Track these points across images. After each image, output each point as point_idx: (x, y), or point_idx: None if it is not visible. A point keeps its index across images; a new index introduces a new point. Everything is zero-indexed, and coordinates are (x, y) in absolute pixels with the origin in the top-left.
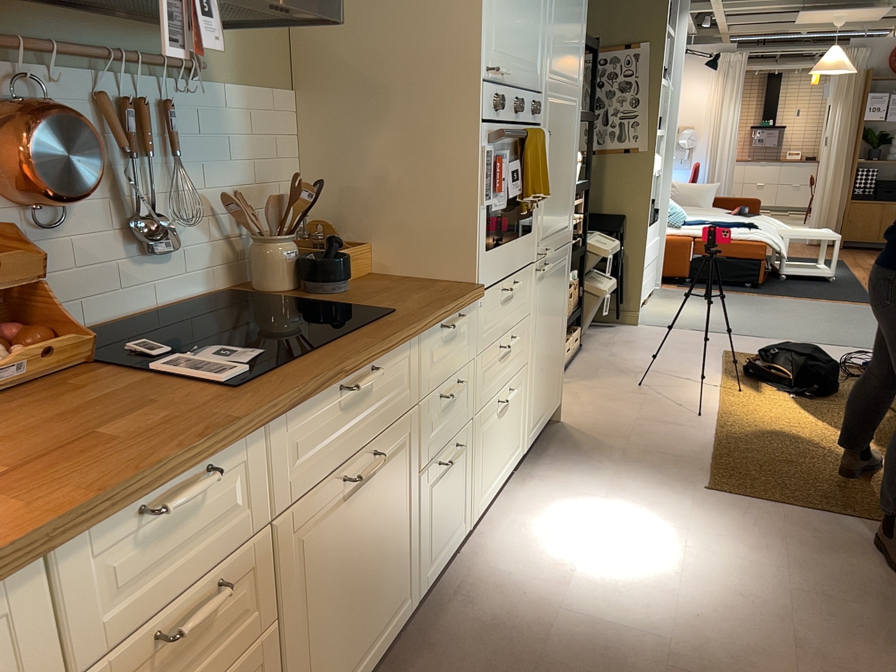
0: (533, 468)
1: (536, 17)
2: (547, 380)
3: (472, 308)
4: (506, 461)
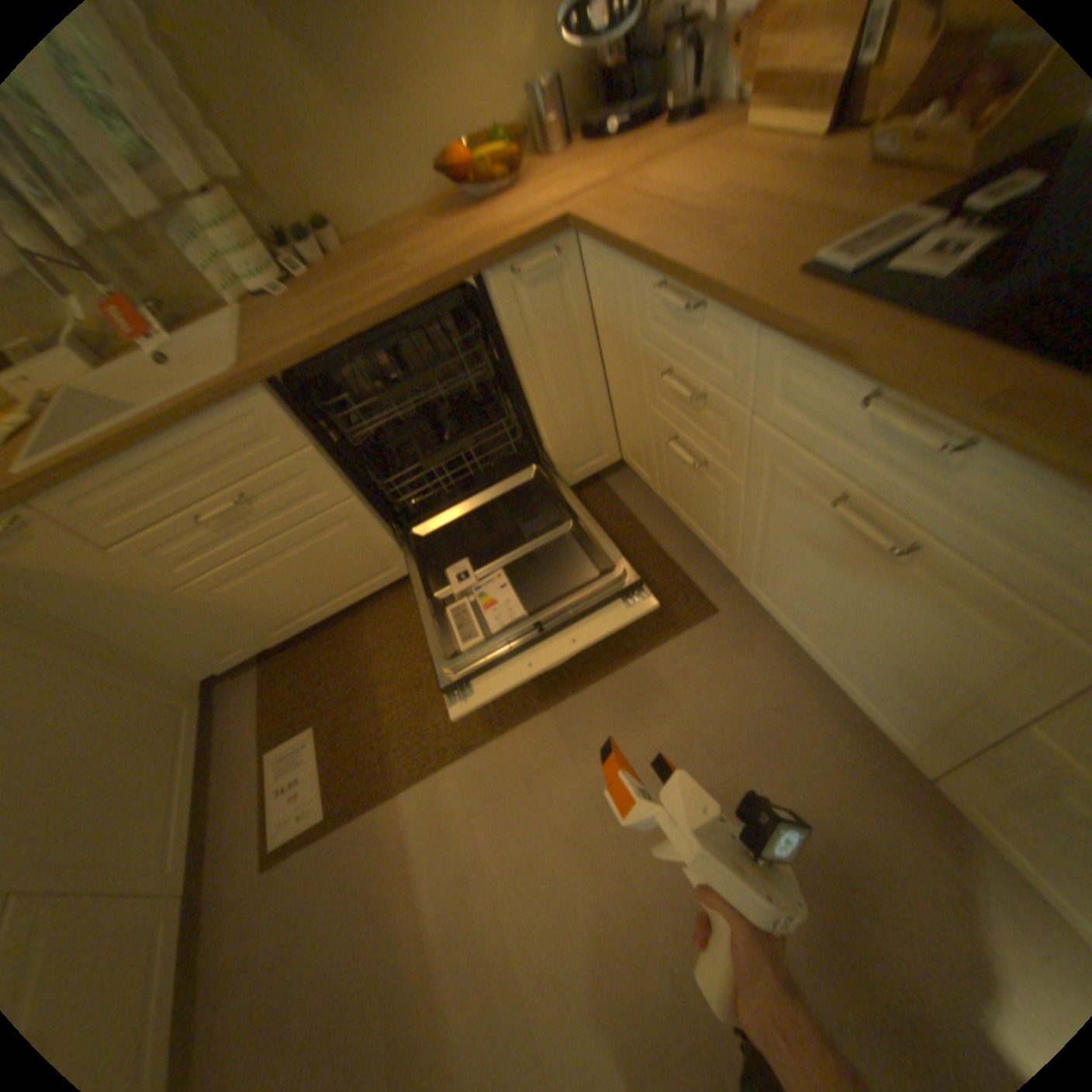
0: None
1: None
2: None
3: None
4: None
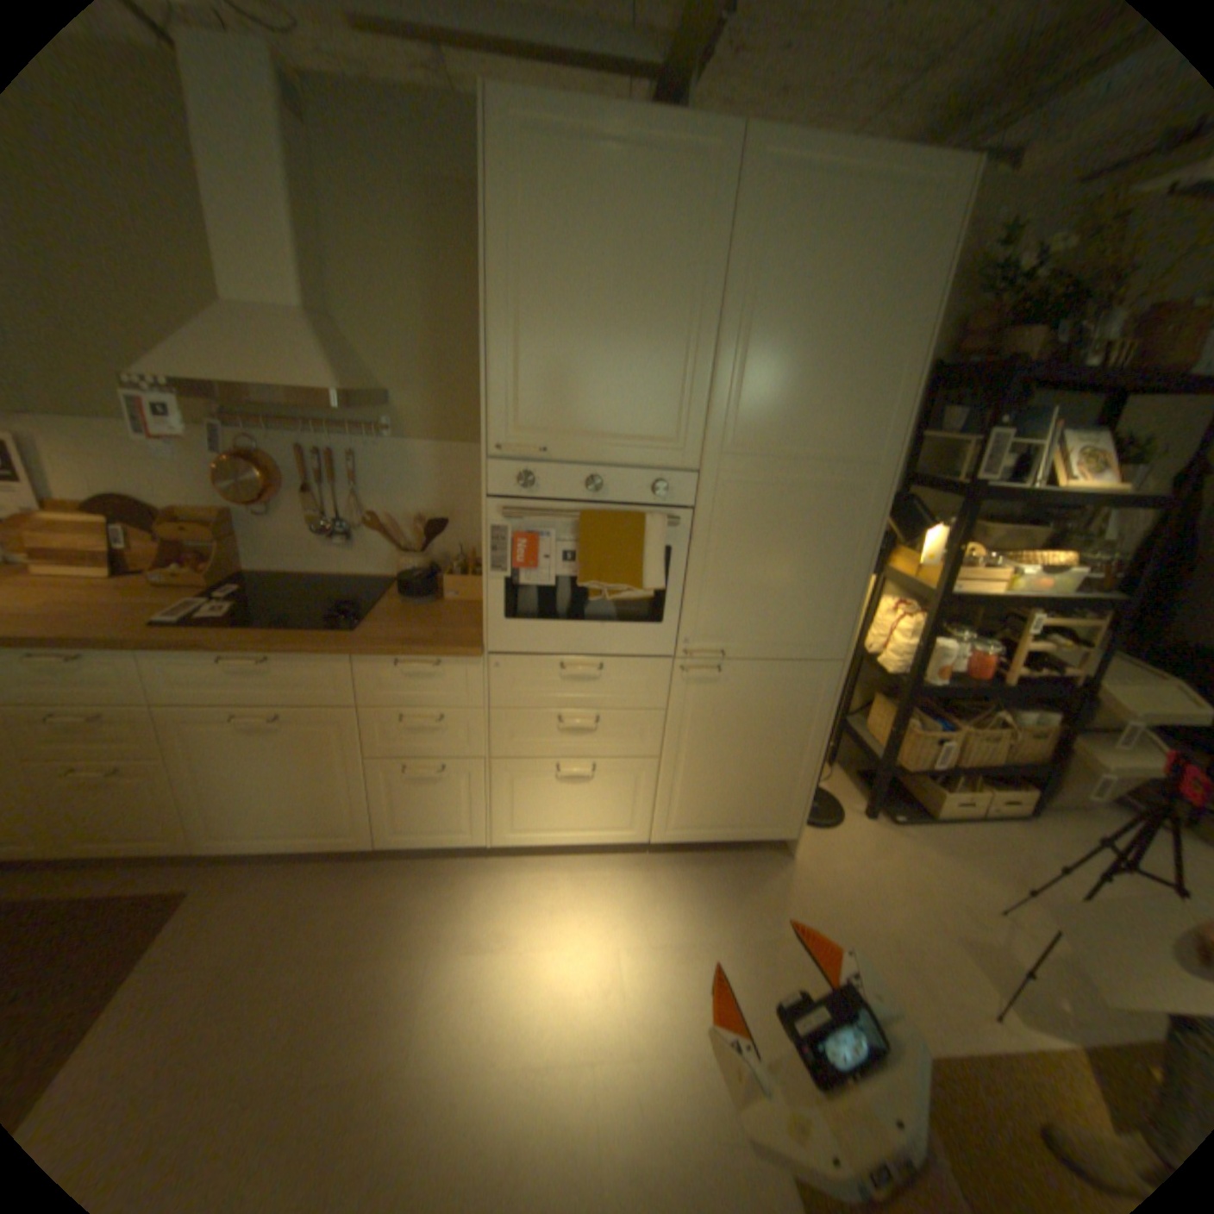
0: (665, 867)
1: (661, 381)
2: (728, 796)
3: (471, 663)
4: (588, 830)
